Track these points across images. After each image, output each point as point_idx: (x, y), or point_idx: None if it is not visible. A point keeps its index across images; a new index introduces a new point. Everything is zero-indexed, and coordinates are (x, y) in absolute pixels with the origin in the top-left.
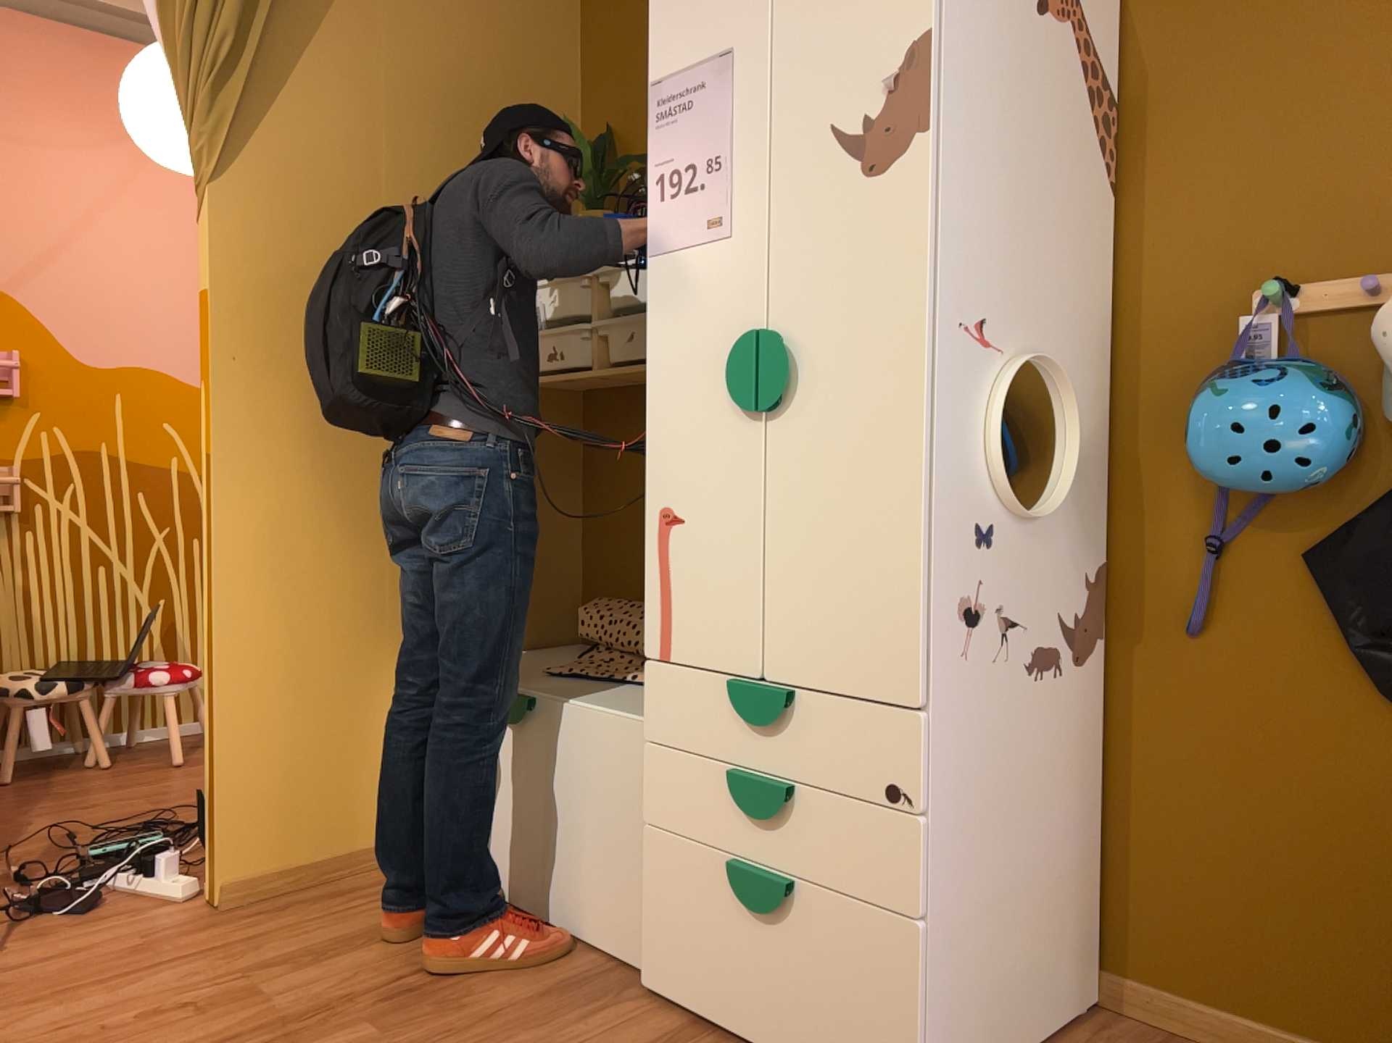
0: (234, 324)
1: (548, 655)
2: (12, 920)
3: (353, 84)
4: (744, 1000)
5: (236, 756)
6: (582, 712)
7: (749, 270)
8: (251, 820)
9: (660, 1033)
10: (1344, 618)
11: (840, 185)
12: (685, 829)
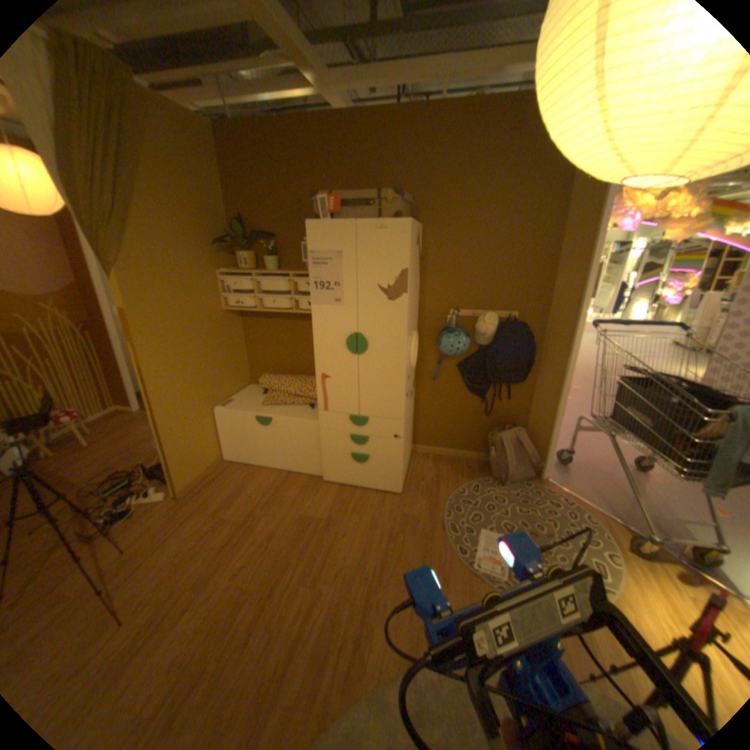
0: (137, 321)
1: (251, 394)
2: (108, 530)
3: (151, 211)
4: (355, 479)
5: (174, 457)
6: (292, 421)
7: (350, 317)
8: (182, 472)
9: (335, 491)
10: (463, 378)
11: (379, 302)
12: (335, 448)
